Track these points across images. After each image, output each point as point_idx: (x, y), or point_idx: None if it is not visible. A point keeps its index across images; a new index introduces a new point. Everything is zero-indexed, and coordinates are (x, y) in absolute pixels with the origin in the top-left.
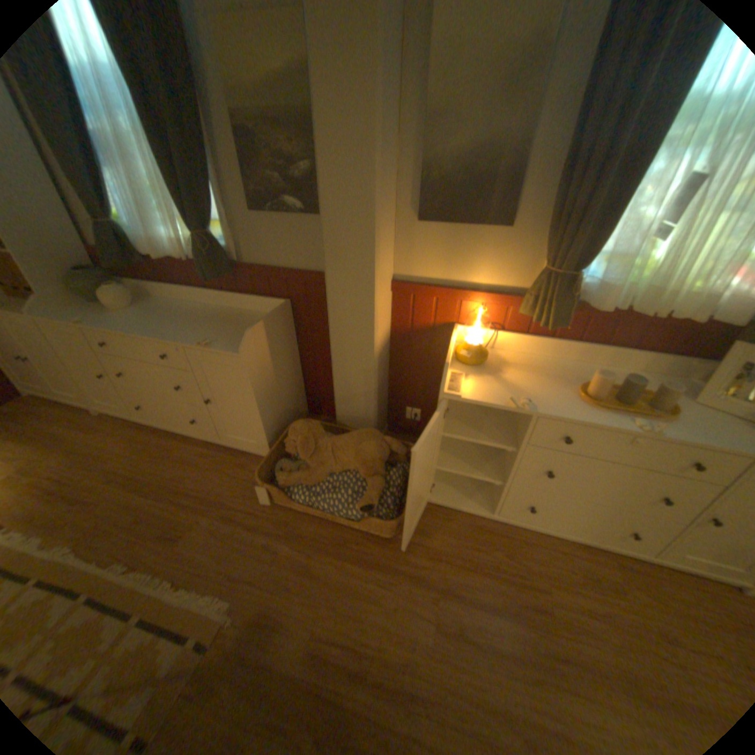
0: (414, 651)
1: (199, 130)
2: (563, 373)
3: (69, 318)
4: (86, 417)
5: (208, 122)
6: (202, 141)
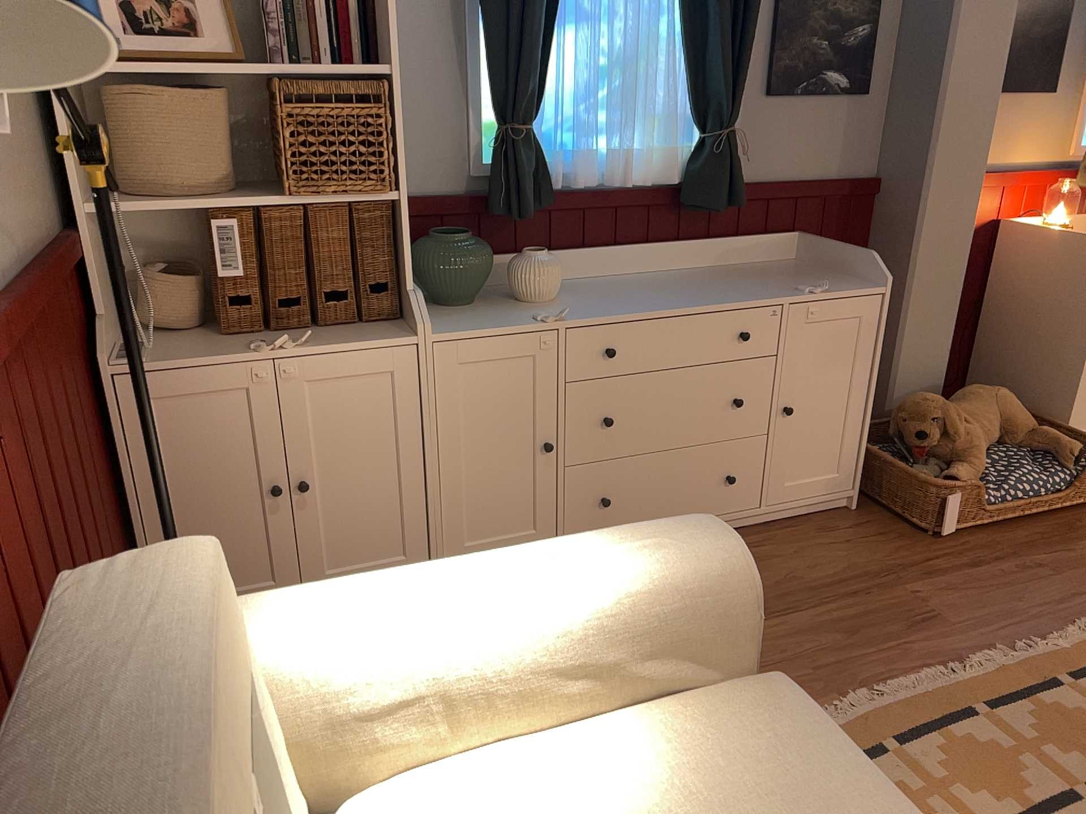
0: None
1: None
2: None
3: (514, 321)
4: None
5: None
6: None
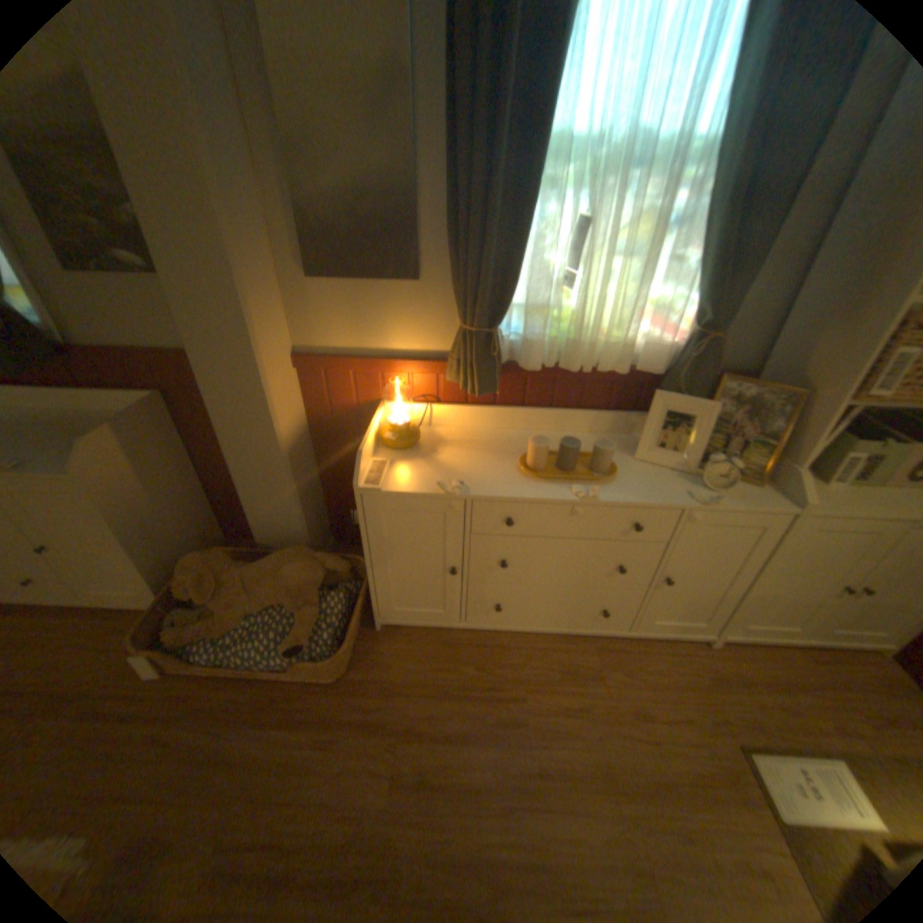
0: (361, 821)
1: None
2: (506, 445)
3: None
4: None
5: None
6: None
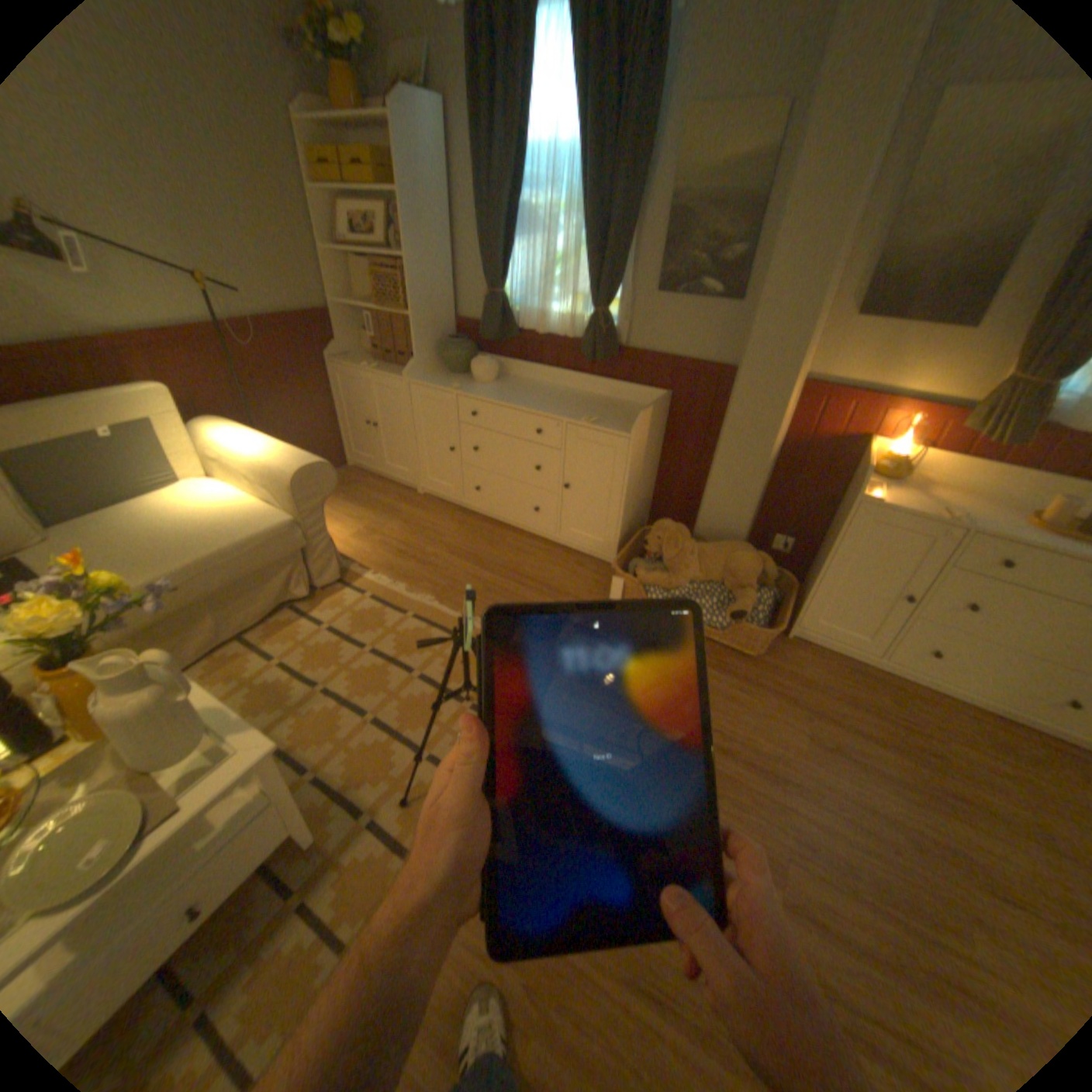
0: (786, 751)
1: (638, 210)
2: (1008, 502)
3: (444, 386)
4: (411, 495)
5: (644, 201)
6: (636, 220)
